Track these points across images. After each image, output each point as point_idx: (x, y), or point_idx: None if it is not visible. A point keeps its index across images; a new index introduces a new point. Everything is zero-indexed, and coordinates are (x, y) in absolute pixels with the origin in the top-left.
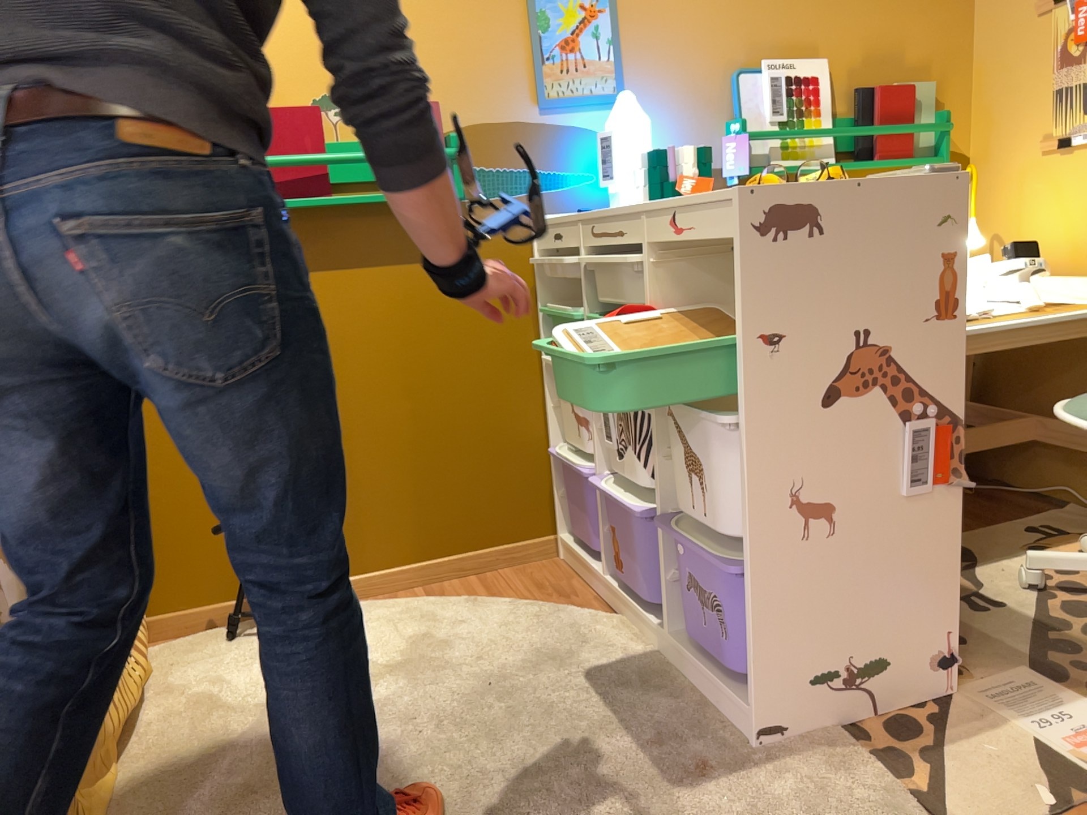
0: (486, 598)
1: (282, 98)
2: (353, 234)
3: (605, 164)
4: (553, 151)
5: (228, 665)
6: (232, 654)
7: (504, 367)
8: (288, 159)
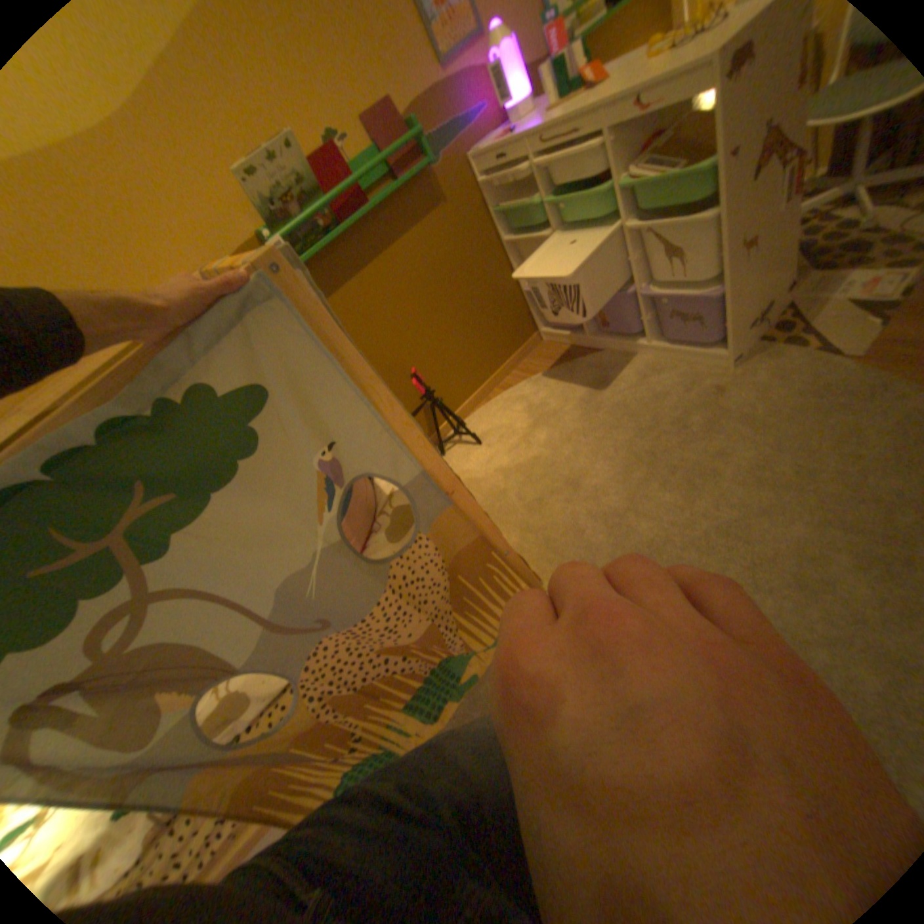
0: (535, 375)
1: (301, 144)
2: (385, 219)
3: (499, 87)
4: (457, 95)
5: (459, 464)
6: (454, 460)
7: (486, 257)
8: (333, 188)
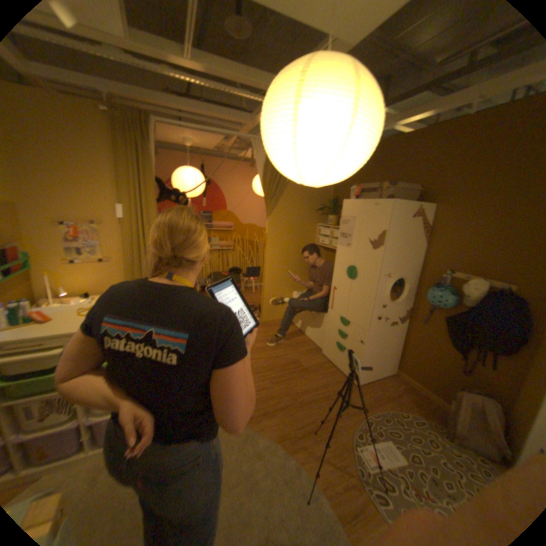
0: None
1: None
2: None
3: None
4: None
5: None
6: None
7: None
8: None
